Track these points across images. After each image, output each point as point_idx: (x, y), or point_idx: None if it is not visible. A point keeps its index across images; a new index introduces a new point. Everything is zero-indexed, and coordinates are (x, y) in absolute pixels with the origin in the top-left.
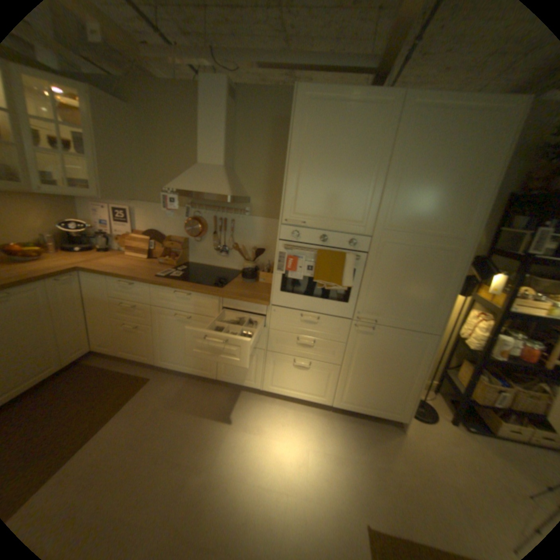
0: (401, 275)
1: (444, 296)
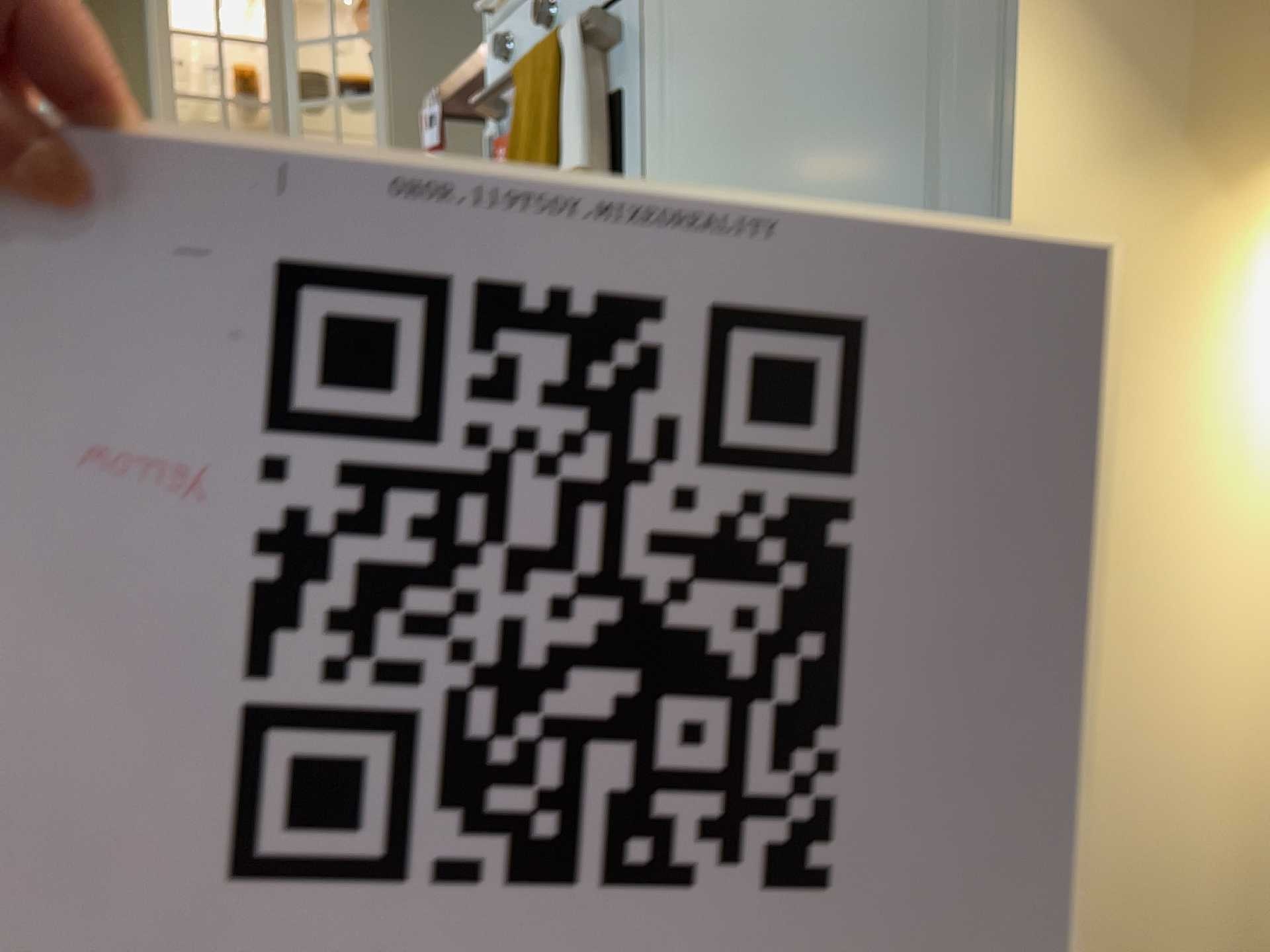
0: (757, 11)
1: (975, 23)
